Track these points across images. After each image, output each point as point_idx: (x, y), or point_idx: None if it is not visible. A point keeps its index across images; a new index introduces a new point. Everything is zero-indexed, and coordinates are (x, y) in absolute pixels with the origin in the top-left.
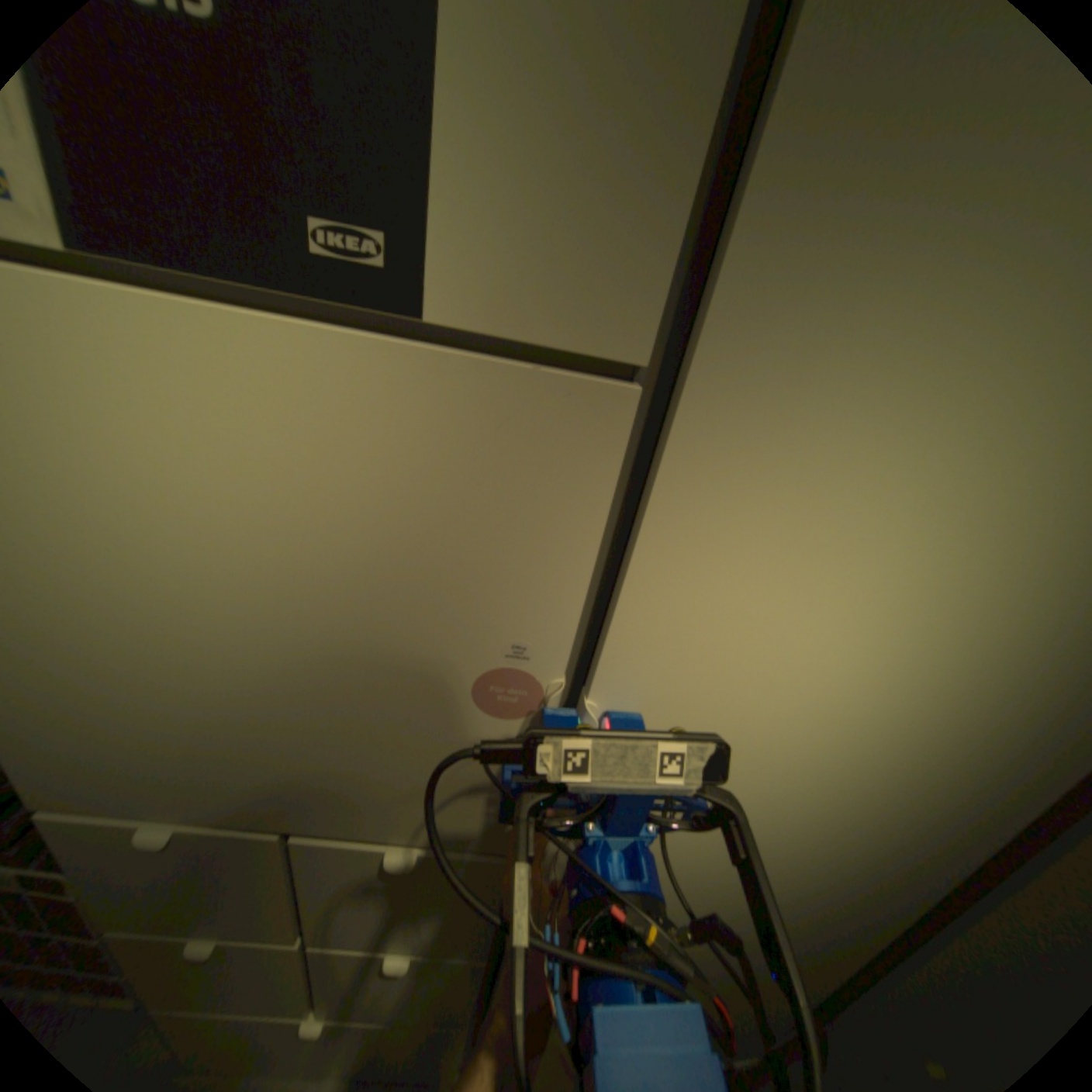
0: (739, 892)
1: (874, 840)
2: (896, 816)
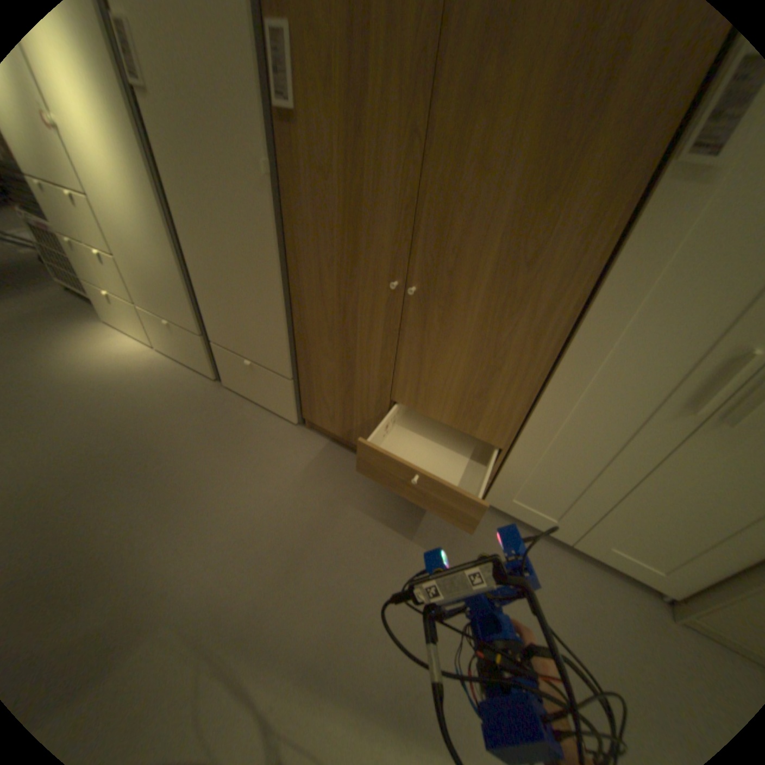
0: (129, 217)
1: (132, 186)
2: (127, 173)
